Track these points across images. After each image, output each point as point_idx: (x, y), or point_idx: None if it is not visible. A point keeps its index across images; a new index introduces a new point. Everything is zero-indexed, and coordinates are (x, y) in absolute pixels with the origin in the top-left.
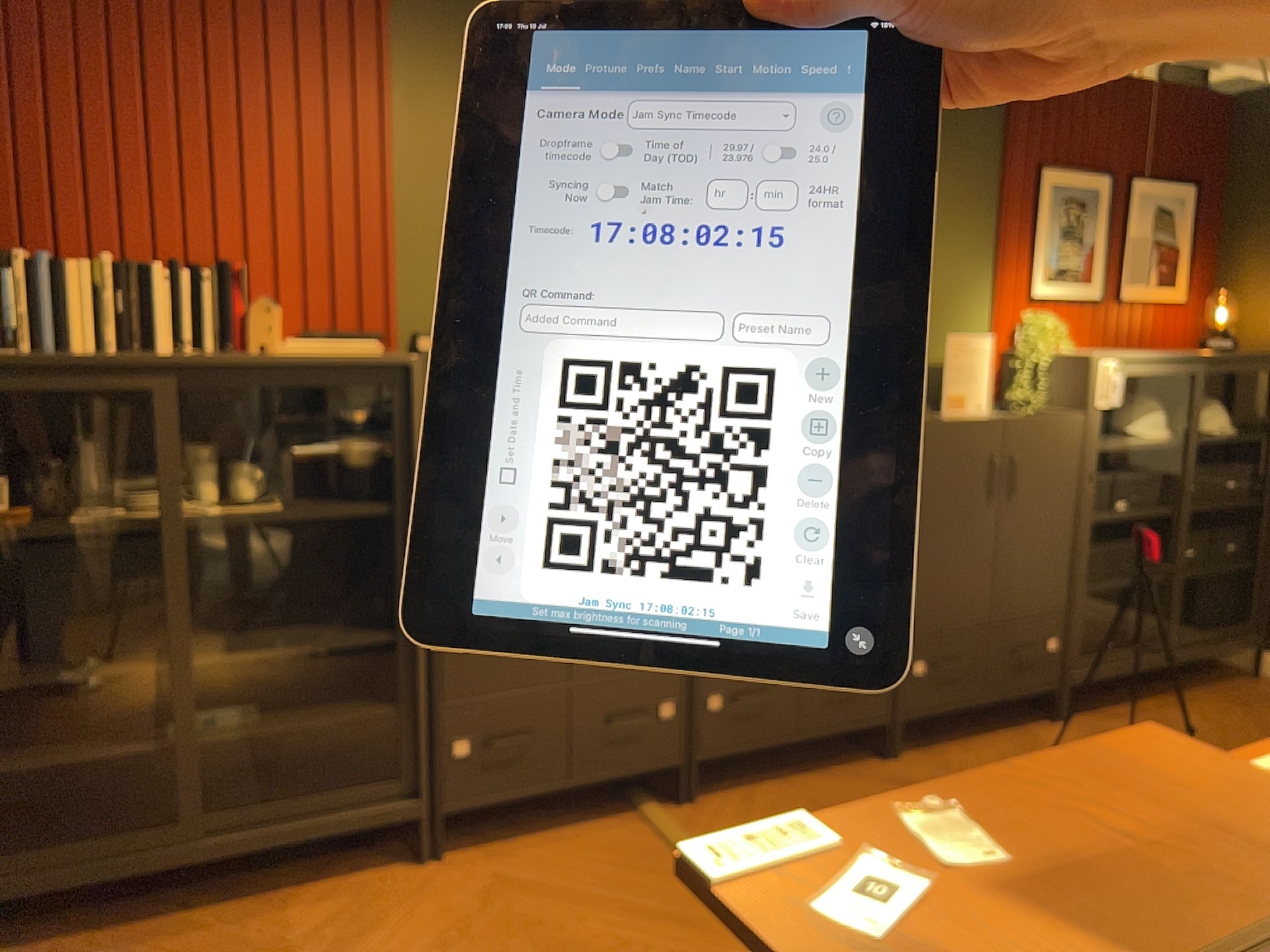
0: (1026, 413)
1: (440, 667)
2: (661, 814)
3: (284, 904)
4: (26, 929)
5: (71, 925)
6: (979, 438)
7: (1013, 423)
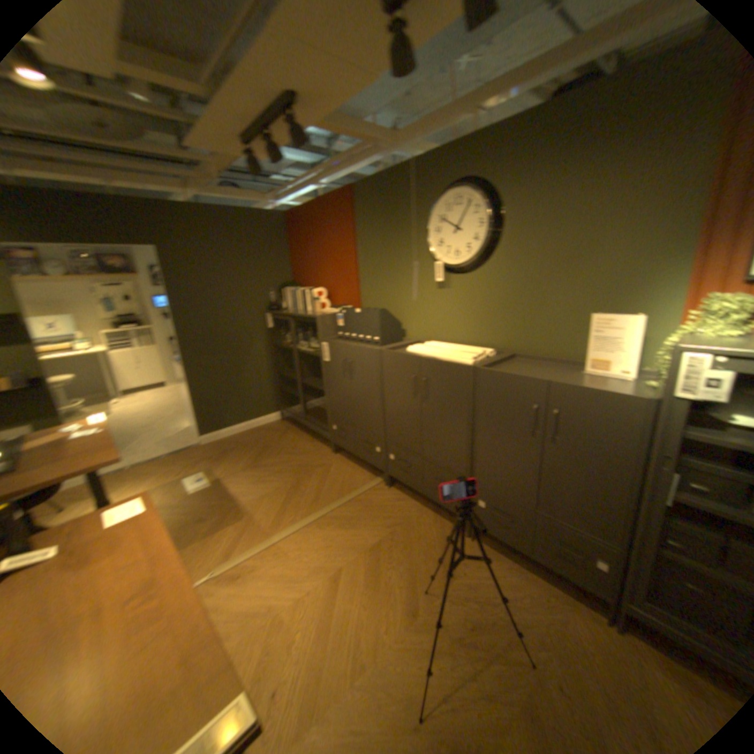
0: (656, 385)
1: (329, 403)
2: (375, 482)
3: (311, 443)
4: (297, 424)
5: (299, 427)
6: (522, 388)
7: (555, 385)
